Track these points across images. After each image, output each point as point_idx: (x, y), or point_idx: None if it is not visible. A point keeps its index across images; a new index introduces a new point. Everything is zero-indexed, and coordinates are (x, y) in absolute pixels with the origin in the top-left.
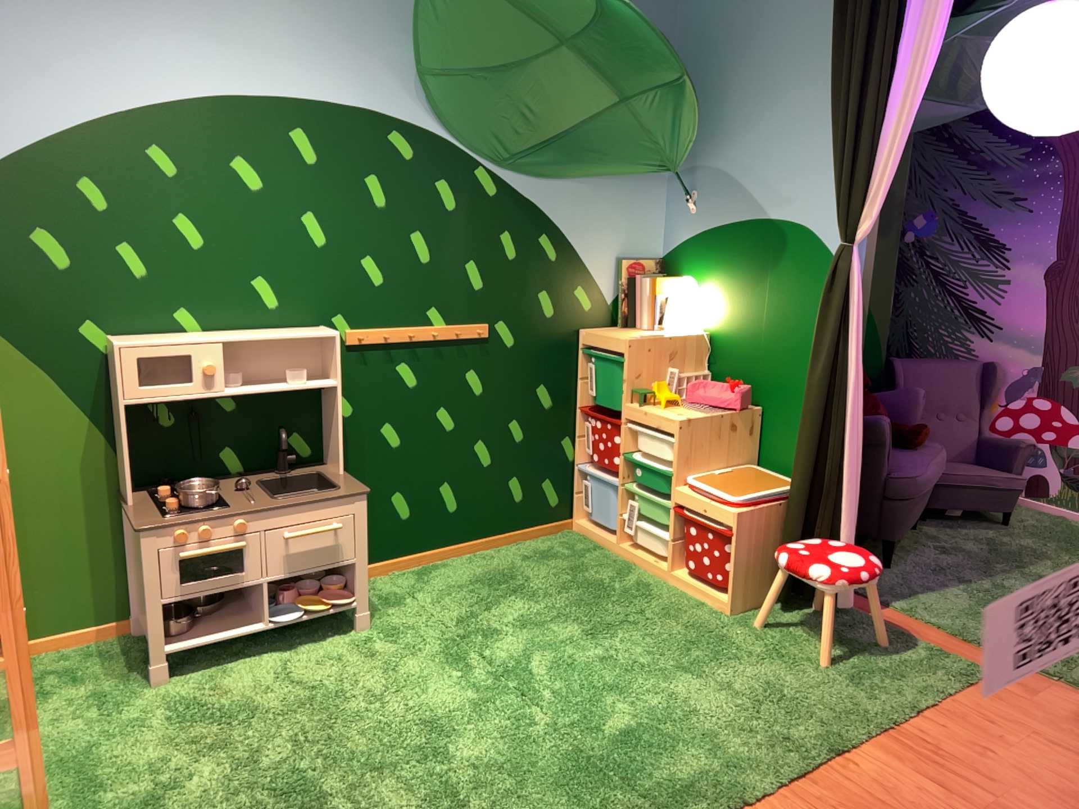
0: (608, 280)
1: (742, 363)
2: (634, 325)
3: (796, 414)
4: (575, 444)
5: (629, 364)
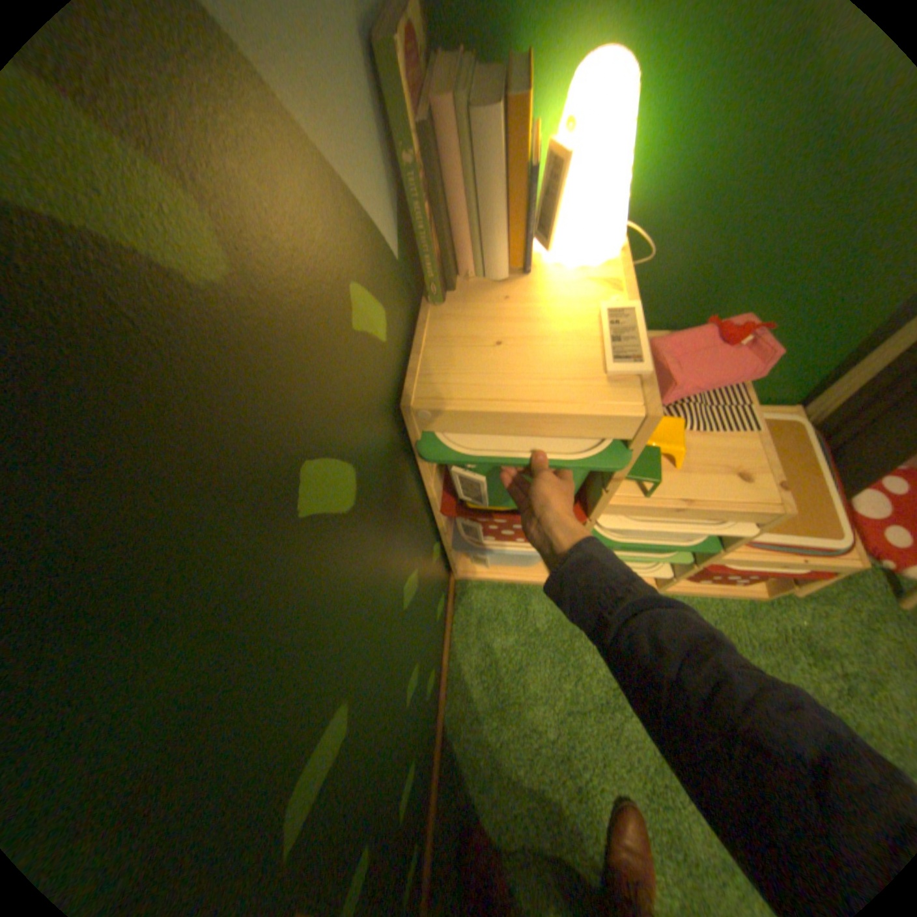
0: (380, 166)
1: (698, 261)
2: (456, 274)
3: (803, 324)
4: (440, 538)
5: (636, 452)
